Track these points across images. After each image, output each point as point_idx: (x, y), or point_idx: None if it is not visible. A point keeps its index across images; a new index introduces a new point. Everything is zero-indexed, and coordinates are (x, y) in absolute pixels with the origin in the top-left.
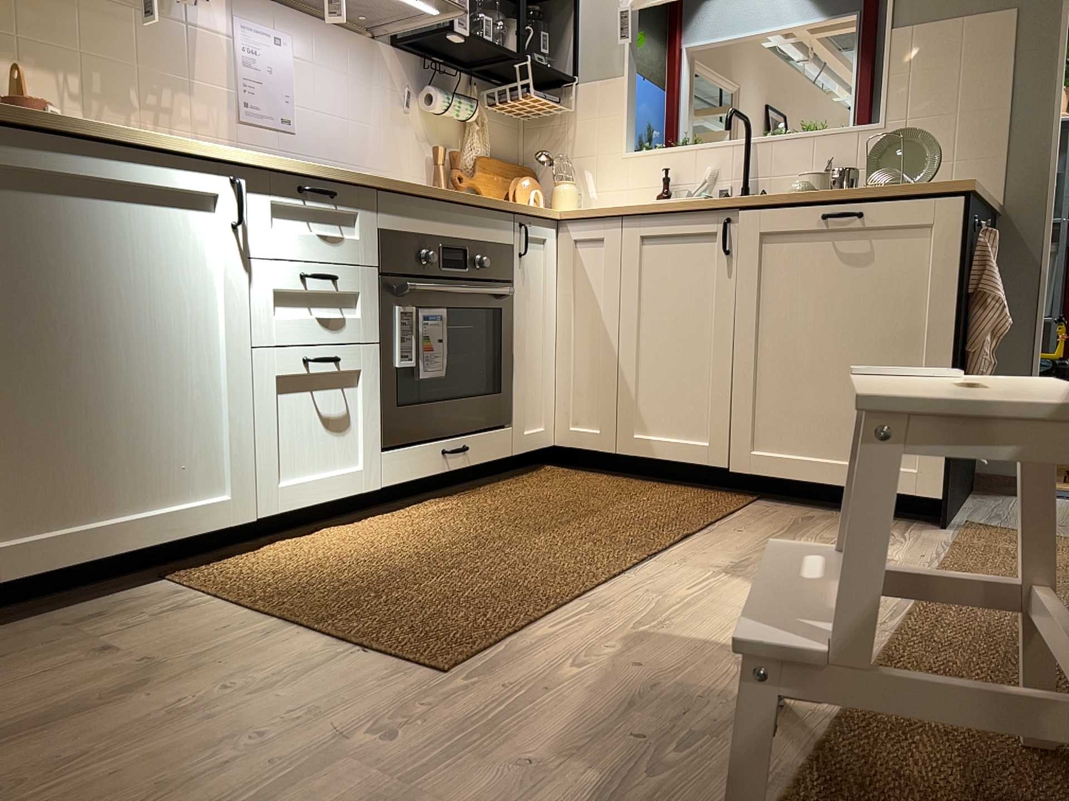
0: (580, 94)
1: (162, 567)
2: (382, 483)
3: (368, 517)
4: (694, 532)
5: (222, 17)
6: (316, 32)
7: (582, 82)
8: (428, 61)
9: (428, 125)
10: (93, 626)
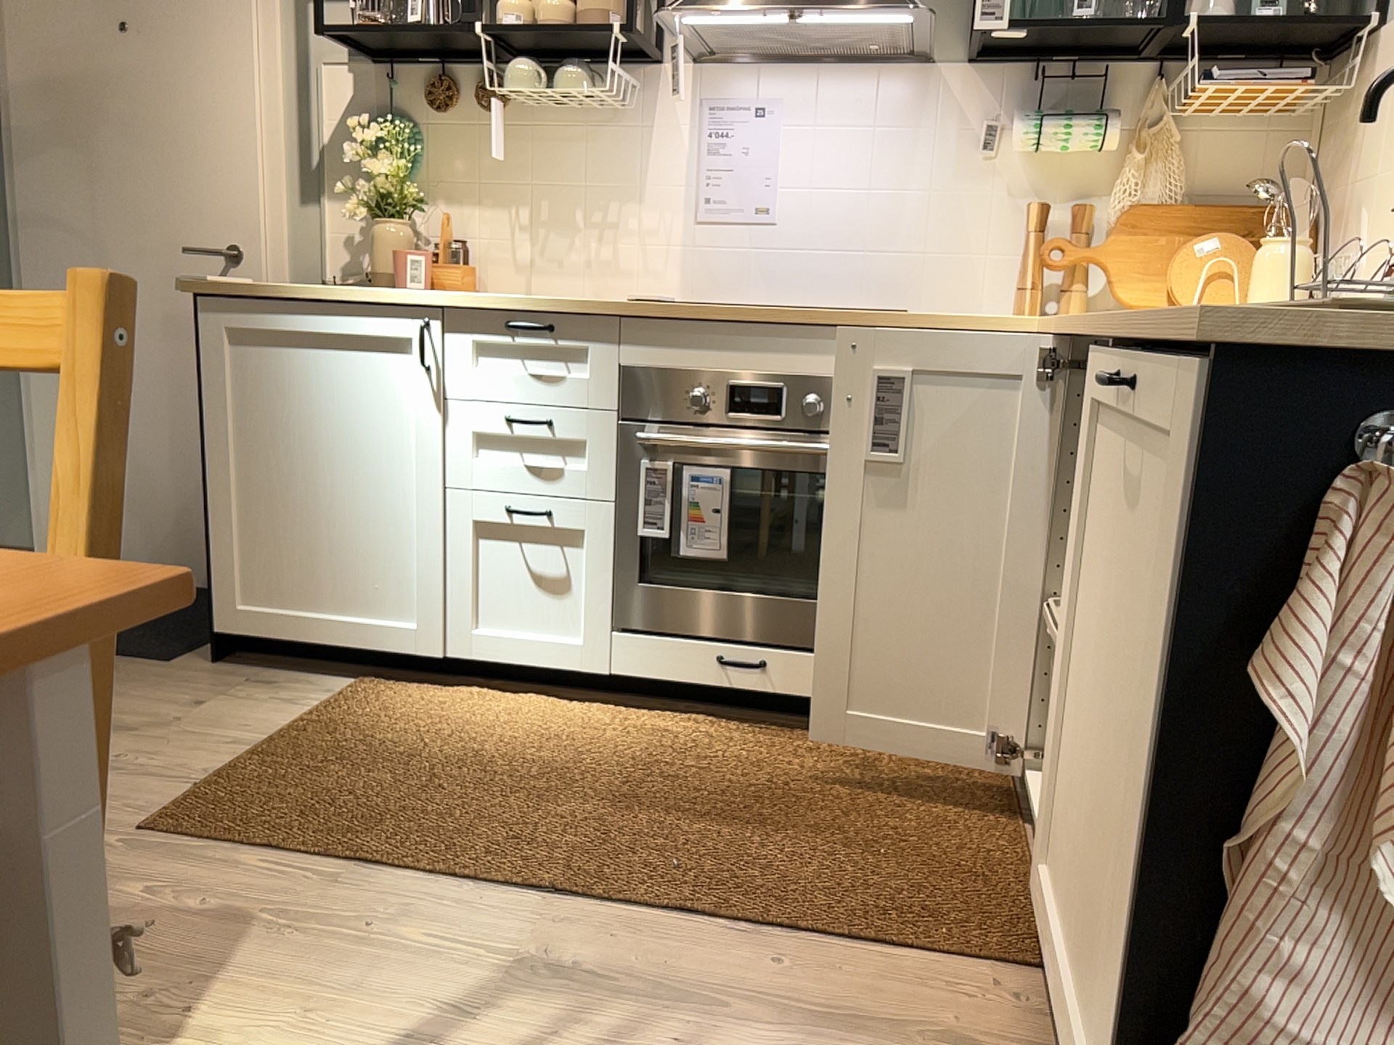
0: (1384, 45)
1: (389, 671)
2: (611, 672)
3: (606, 707)
4: (700, 923)
5: (679, 99)
6: (818, 77)
7: (1391, 18)
8: (1046, 61)
9: (1035, 167)
10: (245, 689)
